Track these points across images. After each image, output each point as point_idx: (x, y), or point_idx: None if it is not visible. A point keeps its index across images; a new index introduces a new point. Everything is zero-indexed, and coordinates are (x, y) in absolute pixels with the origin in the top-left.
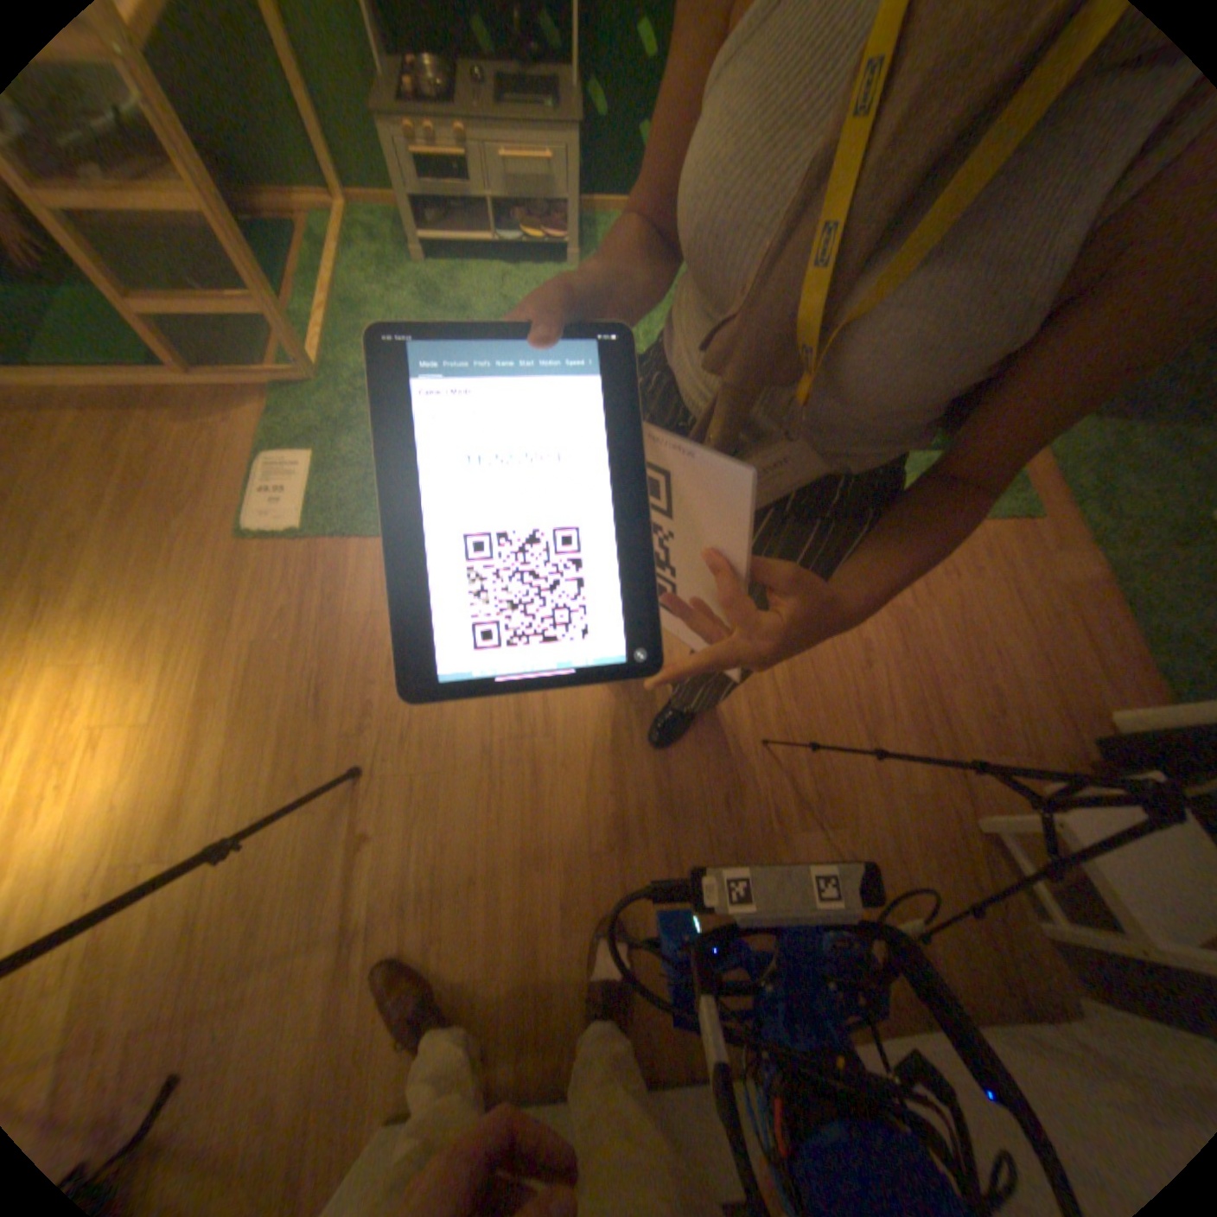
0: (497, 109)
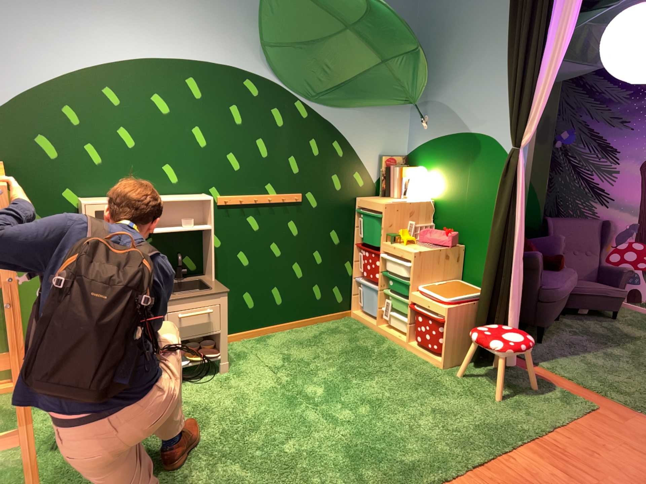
0: (177, 293)
